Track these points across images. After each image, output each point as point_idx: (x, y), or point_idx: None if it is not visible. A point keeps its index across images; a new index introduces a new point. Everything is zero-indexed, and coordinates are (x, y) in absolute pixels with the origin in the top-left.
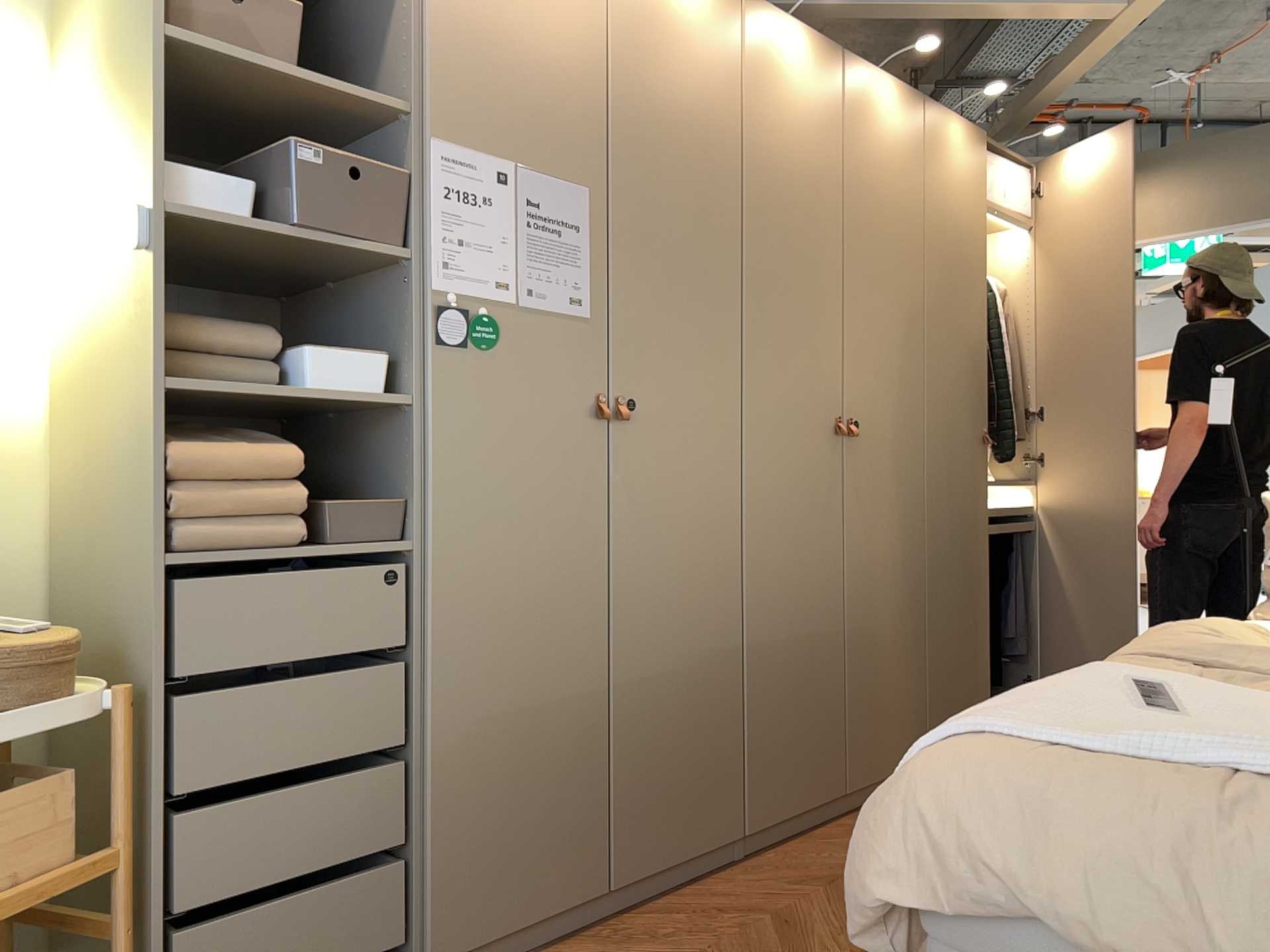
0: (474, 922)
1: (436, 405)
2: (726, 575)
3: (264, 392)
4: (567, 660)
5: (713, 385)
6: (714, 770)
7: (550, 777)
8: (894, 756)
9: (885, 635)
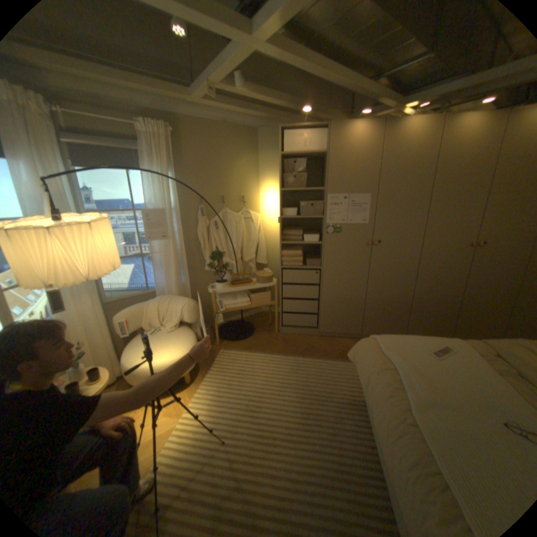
0: (329, 328)
1: (326, 244)
2: (407, 281)
3: (298, 241)
4: (354, 291)
5: (410, 235)
6: (396, 321)
7: (348, 311)
8: (480, 337)
9: (484, 305)
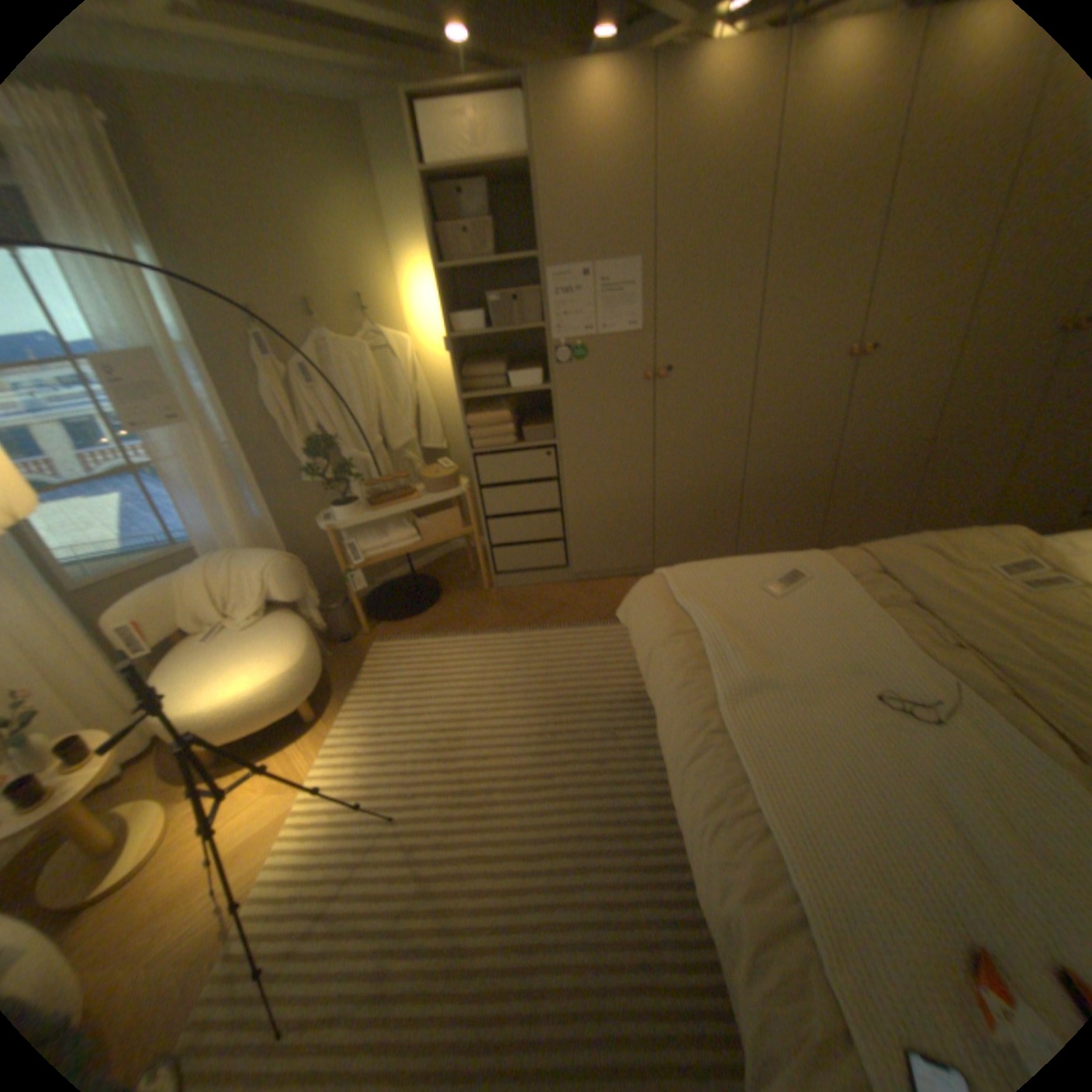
0: (589, 563)
1: (558, 388)
2: (730, 446)
3: (499, 389)
4: (628, 483)
5: (729, 347)
6: (715, 529)
7: (621, 523)
8: (865, 536)
9: (872, 474)
